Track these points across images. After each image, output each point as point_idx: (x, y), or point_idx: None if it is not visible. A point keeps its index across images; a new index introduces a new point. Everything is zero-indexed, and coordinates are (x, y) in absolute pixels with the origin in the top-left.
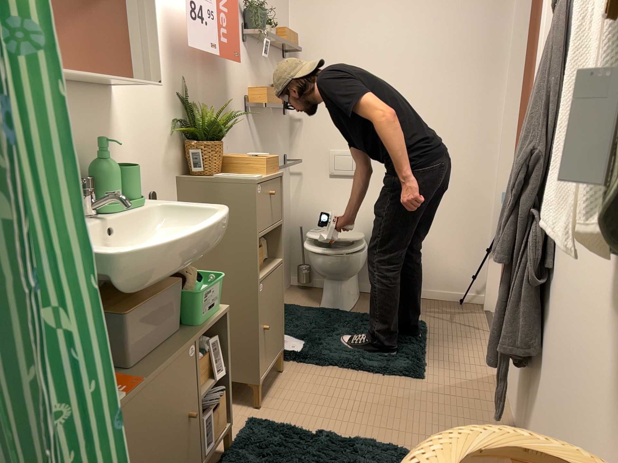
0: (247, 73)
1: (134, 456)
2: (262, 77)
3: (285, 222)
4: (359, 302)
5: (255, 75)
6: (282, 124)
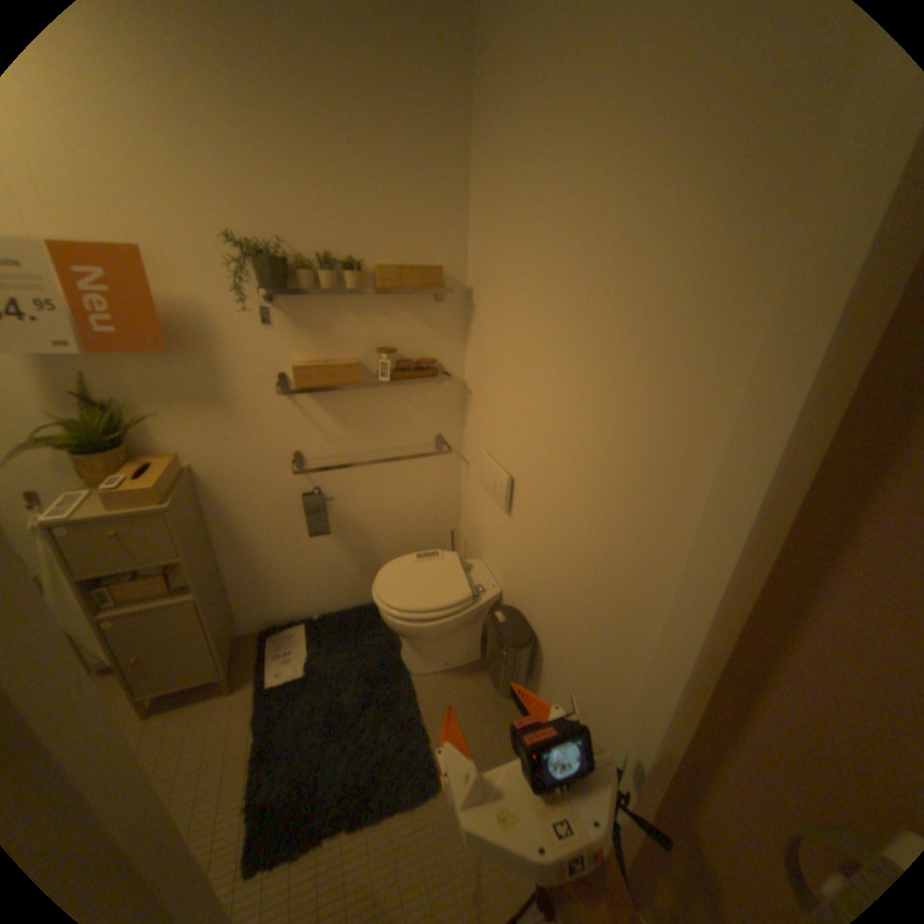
0: (279, 338)
1: None
2: (340, 337)
3: (435, 515)
4: (458, 669)
5: (310, 338)
6: (428, 393)
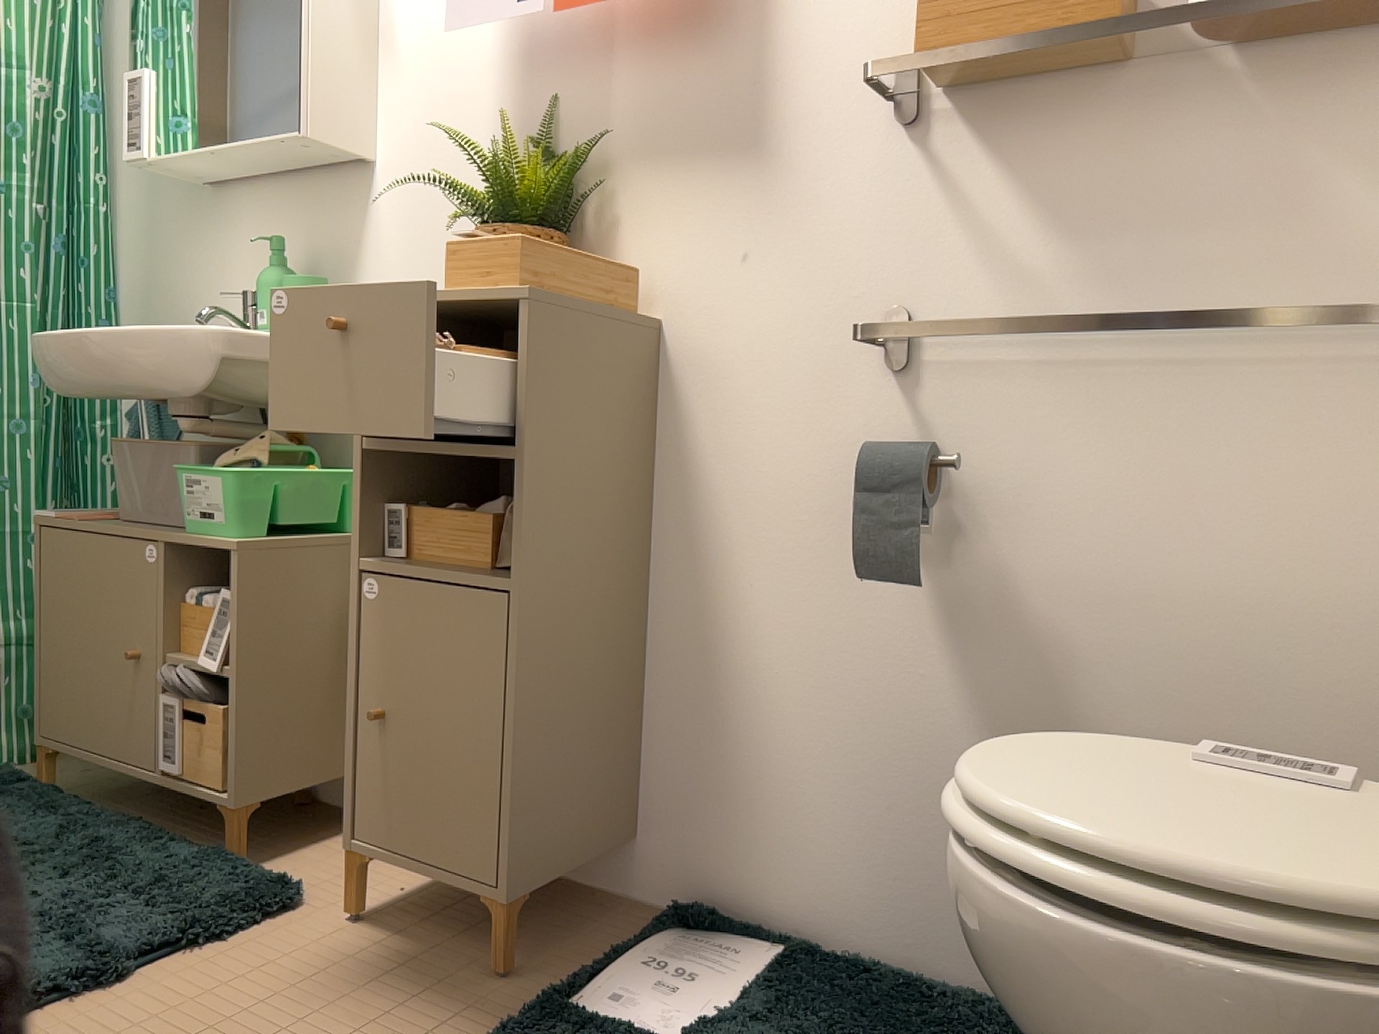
0: None
1: (53, 604)
2: None
3: None
4: None
5: None
6: None
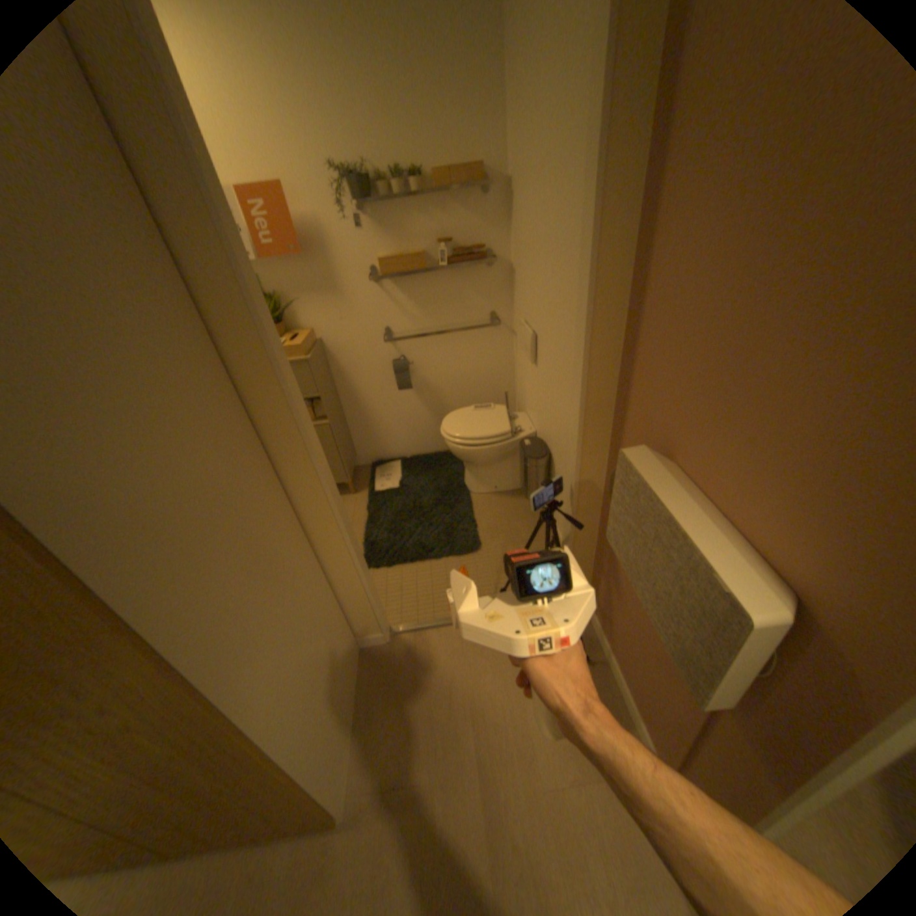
0: (370, 240)
1: None
2: (411, 234)
3: (494, 382)
4: (505, 493)
5: (390, 237)
6: (481, 276)
